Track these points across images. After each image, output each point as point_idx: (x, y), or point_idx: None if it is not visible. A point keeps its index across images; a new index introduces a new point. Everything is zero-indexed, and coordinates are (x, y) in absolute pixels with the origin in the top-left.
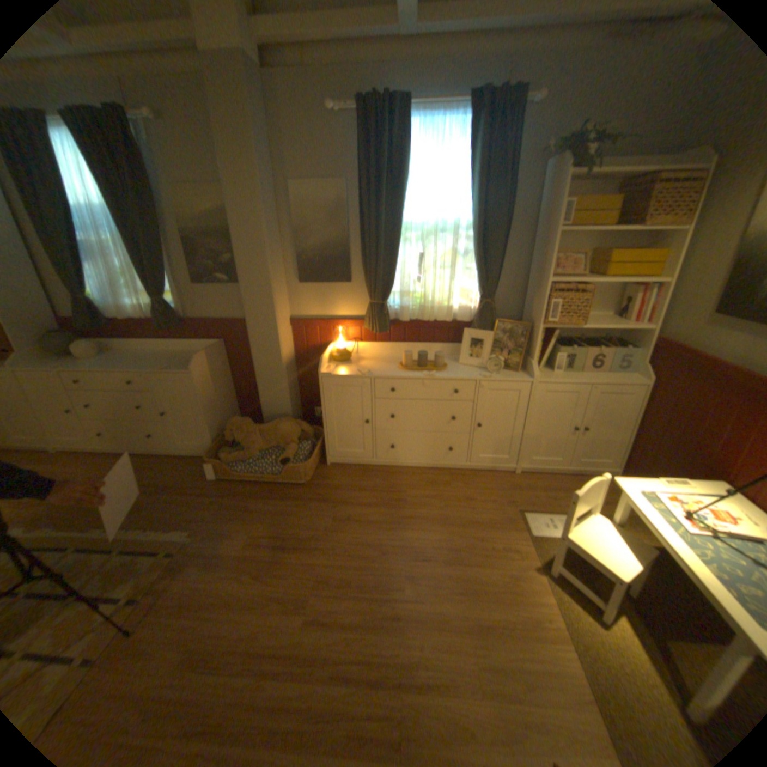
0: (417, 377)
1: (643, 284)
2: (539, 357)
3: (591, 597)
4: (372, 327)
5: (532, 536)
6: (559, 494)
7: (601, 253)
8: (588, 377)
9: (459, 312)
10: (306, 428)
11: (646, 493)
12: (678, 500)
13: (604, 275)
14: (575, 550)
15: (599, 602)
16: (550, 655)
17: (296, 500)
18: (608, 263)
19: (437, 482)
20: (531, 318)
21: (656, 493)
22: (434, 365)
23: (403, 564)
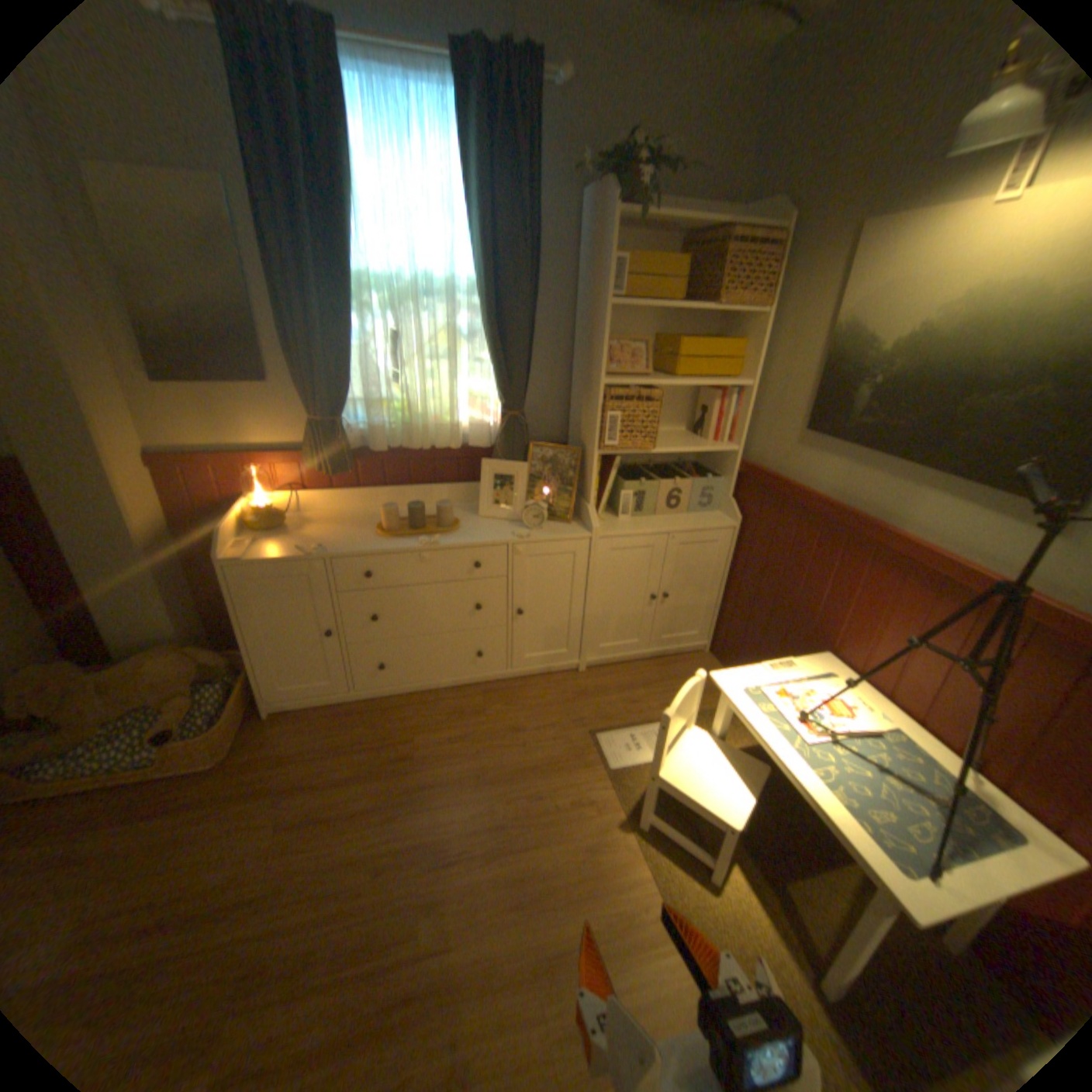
0: (410, 548)
1: (719, 388)
2: (596, 500)
3: (695, 853)
4: (320, 464)
5: (610, 770)
6: (638, 693)
7: (666, 342)
8: (663, 523)
9: (472, 432)
10: (208, 660)
11: (749, 690)
12: (787, 693)
13: (673, 375)
14: (670, 793)
15: (706, 857)
16: (651, 970)
17: (195, 807)
18: (676, 358)
19: (463, 710)
20: (581, 439)
21: (760, 687)
22: (438, 523)
23: (412, 882)
